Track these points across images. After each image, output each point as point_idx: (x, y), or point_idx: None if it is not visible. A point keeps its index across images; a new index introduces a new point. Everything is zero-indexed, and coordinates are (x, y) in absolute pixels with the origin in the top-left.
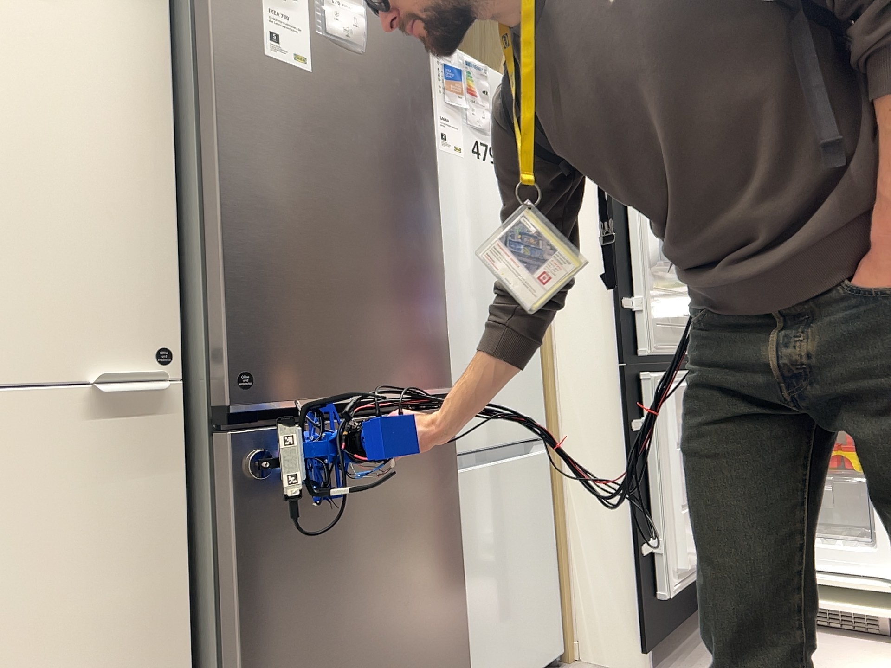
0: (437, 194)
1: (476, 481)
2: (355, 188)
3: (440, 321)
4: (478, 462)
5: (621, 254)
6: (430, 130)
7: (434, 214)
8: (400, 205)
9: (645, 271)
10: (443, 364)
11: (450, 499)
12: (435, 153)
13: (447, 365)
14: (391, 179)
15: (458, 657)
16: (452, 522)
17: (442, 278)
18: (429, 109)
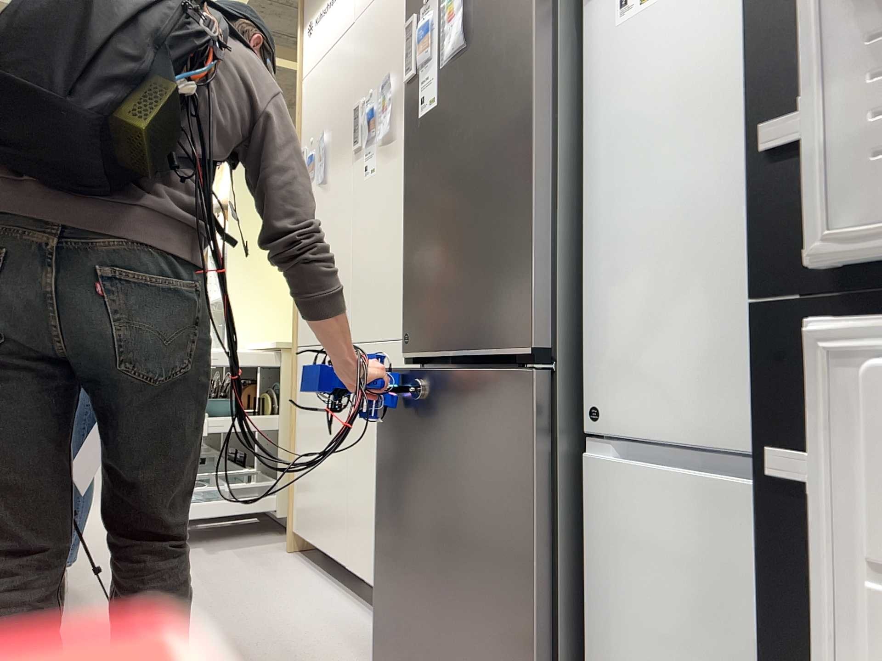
0: (532, 125)
1: (647, 488)
2: (458, 175)
3: (527, 273)
4: (686, 468)
5: (789, 3)
6: (528, 54)
7: (527, 151)
8: (491, 166)
9: (834, 9)
10: (526, 322)
11: (525, 475)
12: (533, 76)
13: (531, 323)
14: (485, 145)
15: (535, 657)
16: (525, 500)
17: (532, 223)
18: (529, 31)
